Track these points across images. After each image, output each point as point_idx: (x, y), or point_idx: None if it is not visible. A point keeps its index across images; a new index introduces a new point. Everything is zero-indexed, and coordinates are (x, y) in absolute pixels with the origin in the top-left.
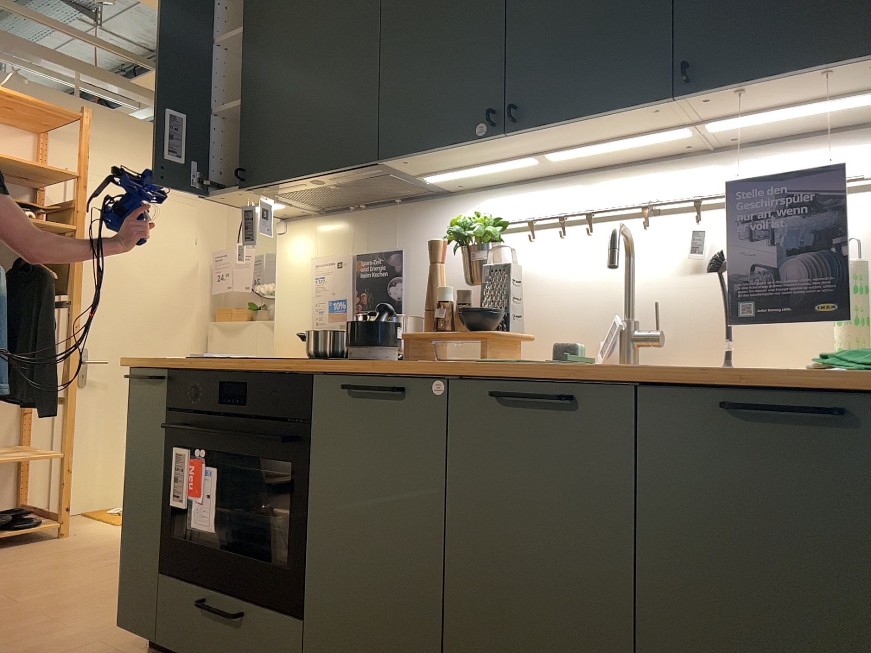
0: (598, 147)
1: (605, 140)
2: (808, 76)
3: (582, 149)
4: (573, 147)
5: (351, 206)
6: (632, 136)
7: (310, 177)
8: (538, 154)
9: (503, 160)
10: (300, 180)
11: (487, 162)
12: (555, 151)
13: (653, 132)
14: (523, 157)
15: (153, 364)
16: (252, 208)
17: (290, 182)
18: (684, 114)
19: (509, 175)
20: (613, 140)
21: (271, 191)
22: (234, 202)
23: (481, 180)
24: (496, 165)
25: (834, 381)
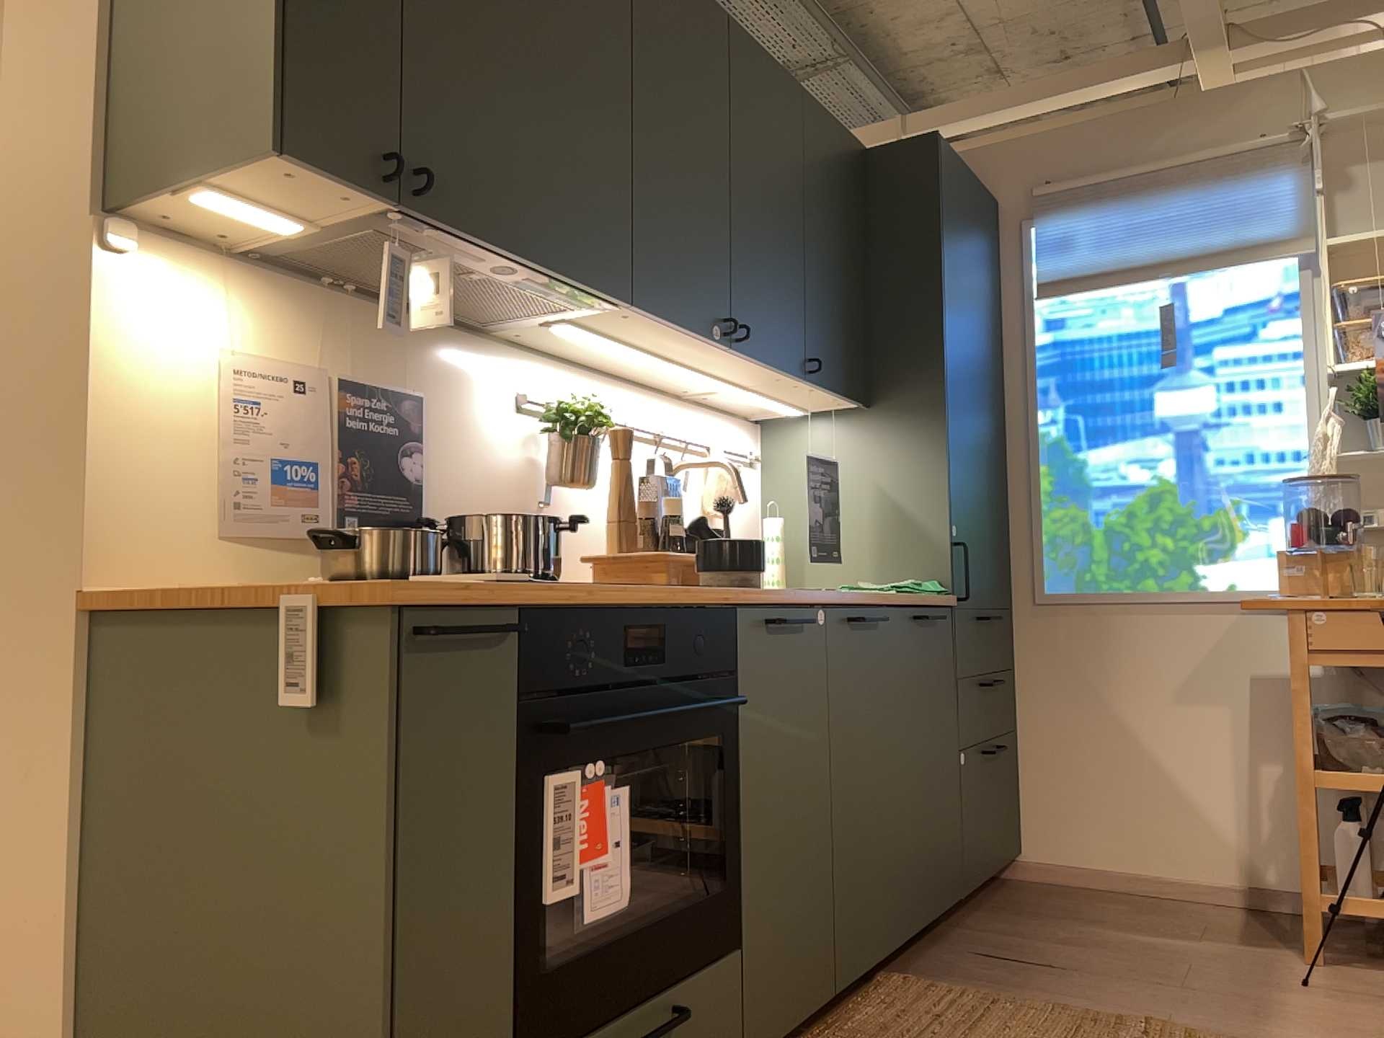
0: (702, 373)
1: (711, 371)
2: (835, 395)
3: (691, 370)
4: (693, 365)
5: (333, 278)
6: (724, 377)
7: (527, 264)
8: (670, 357)
9: (646, 348)
10: (507, 257)
11: (634, 343)
12: (682, 361)
13: (734, 380)
14: (660, 354)
15: (492, 597)
16: (404, 253)
17: (487, 250)
18: (775, 382)
19: (572, 347)
20: (715, 374)
21: (419, 232)
22: (260, 181)
23: (544, 338)
24: (630, 348)
25: (931, 599)
